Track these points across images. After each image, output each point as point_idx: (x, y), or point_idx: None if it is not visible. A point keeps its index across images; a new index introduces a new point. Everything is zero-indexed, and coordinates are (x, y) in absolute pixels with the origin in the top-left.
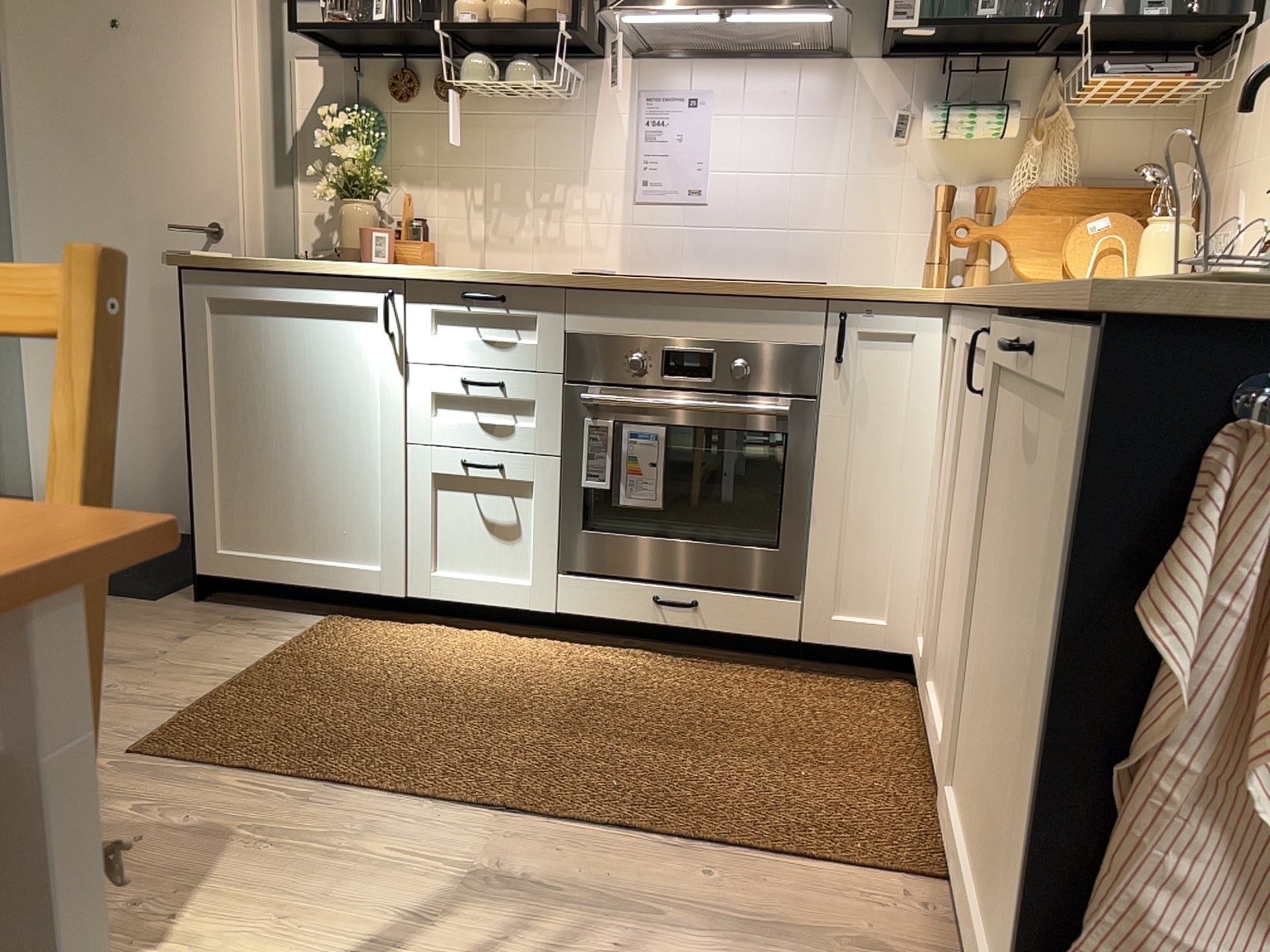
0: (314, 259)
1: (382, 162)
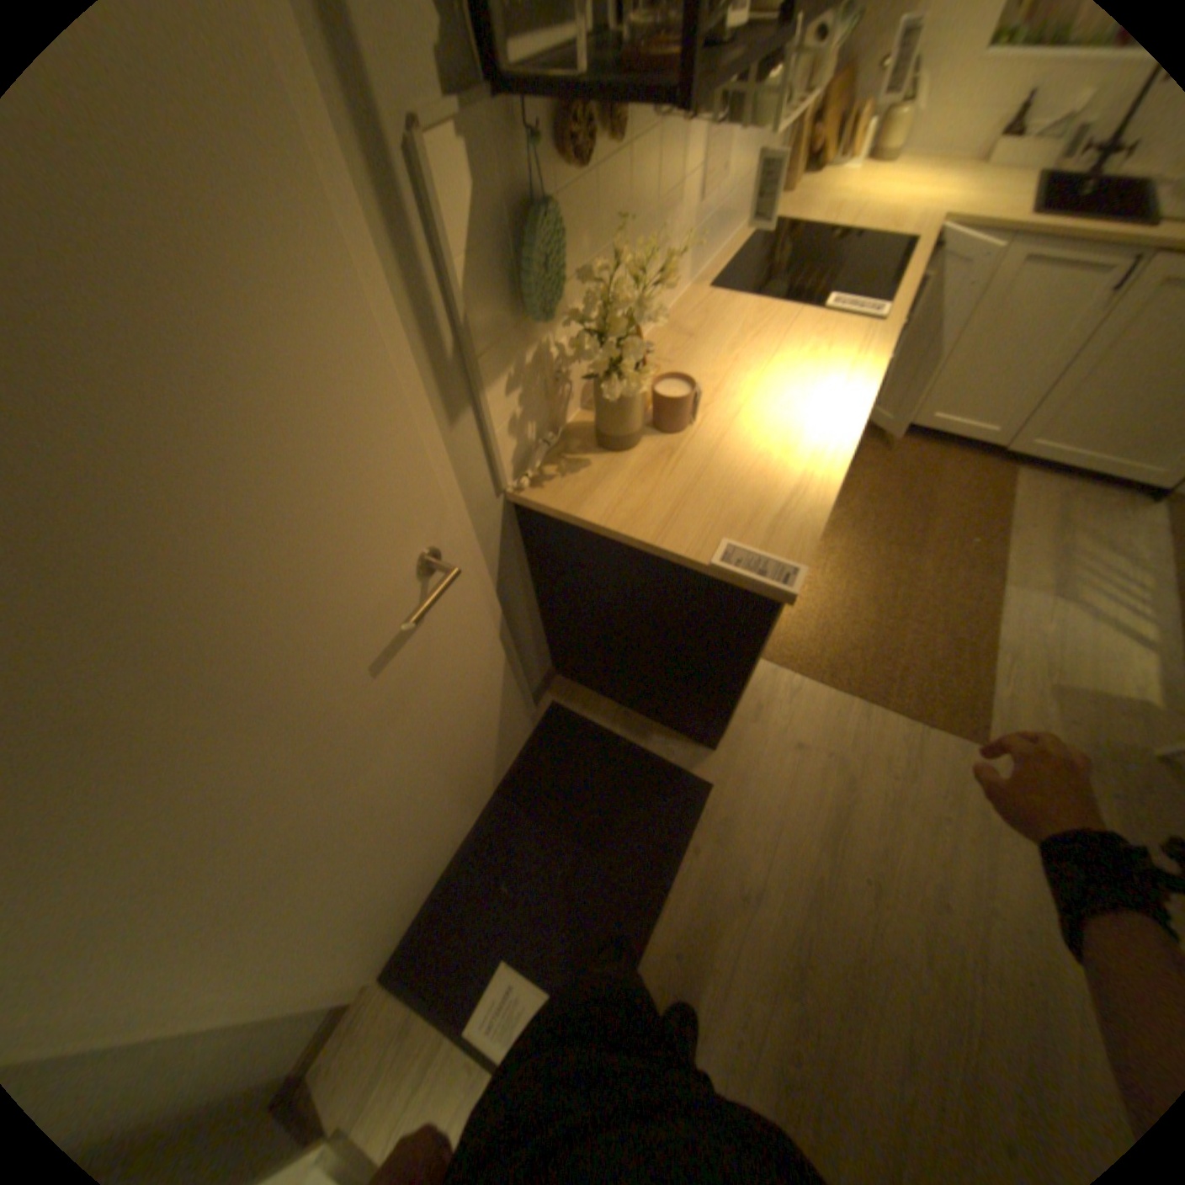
0: (527, 476)
1: (566, 284)
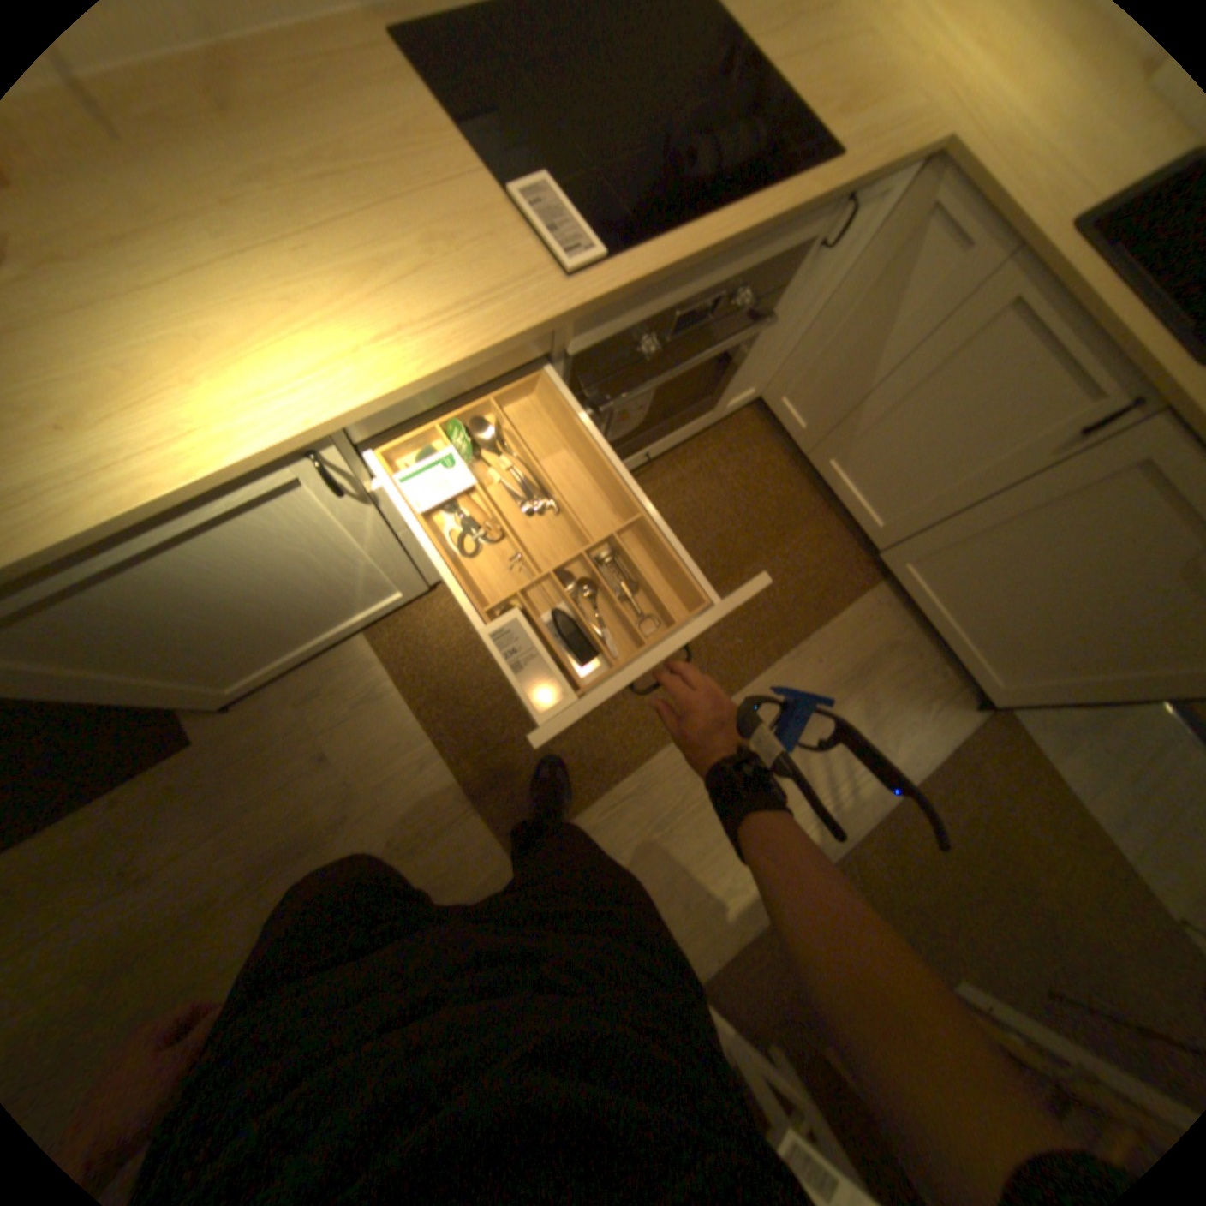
0: None
1: None
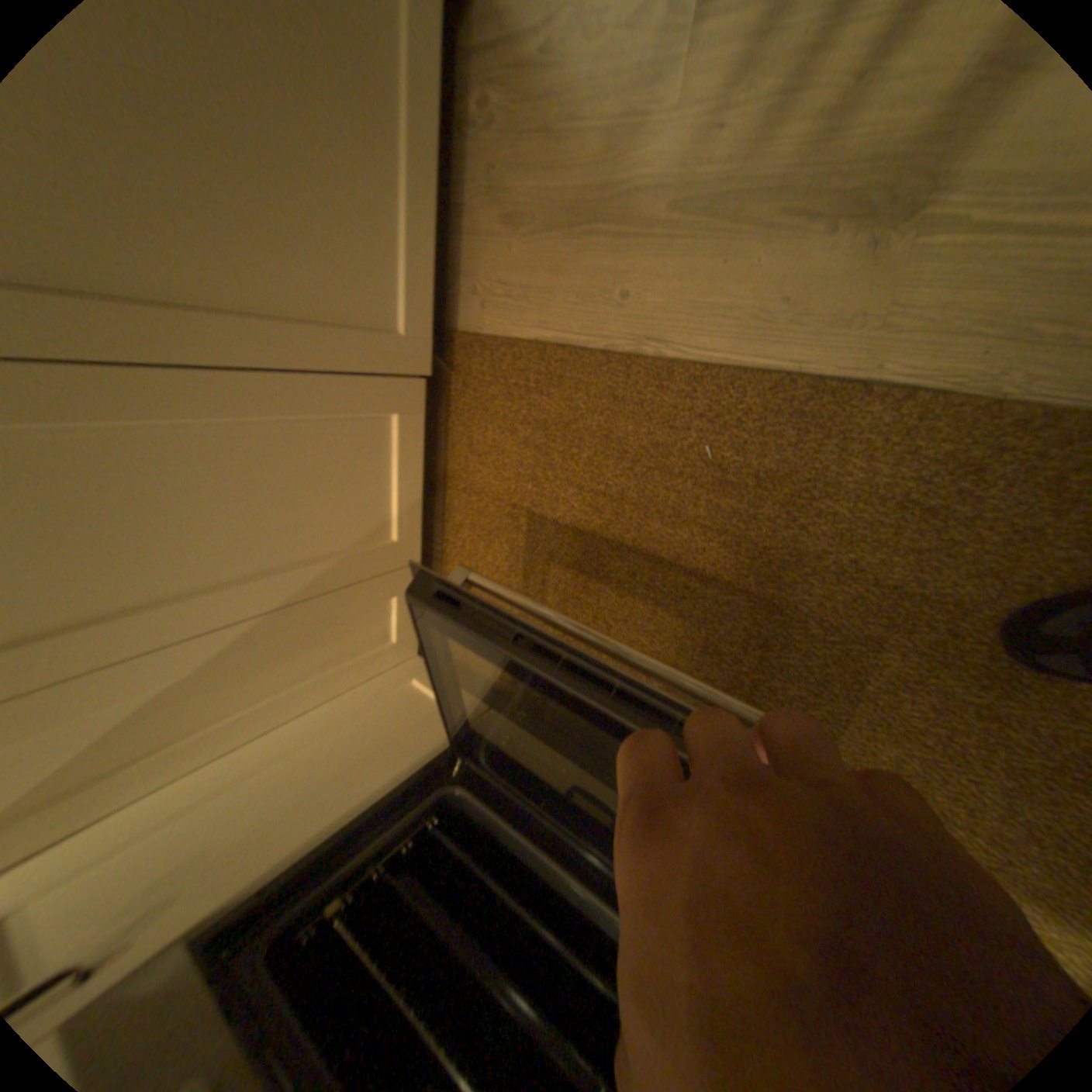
0: None
1: None
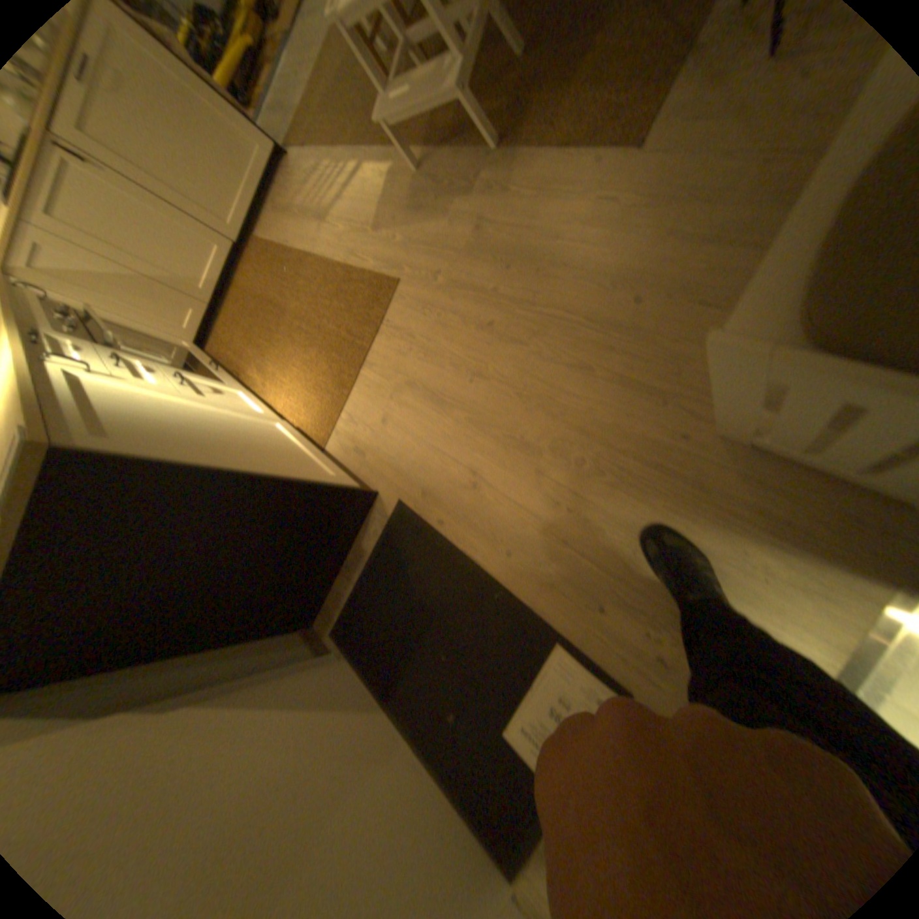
0: None
1: None
